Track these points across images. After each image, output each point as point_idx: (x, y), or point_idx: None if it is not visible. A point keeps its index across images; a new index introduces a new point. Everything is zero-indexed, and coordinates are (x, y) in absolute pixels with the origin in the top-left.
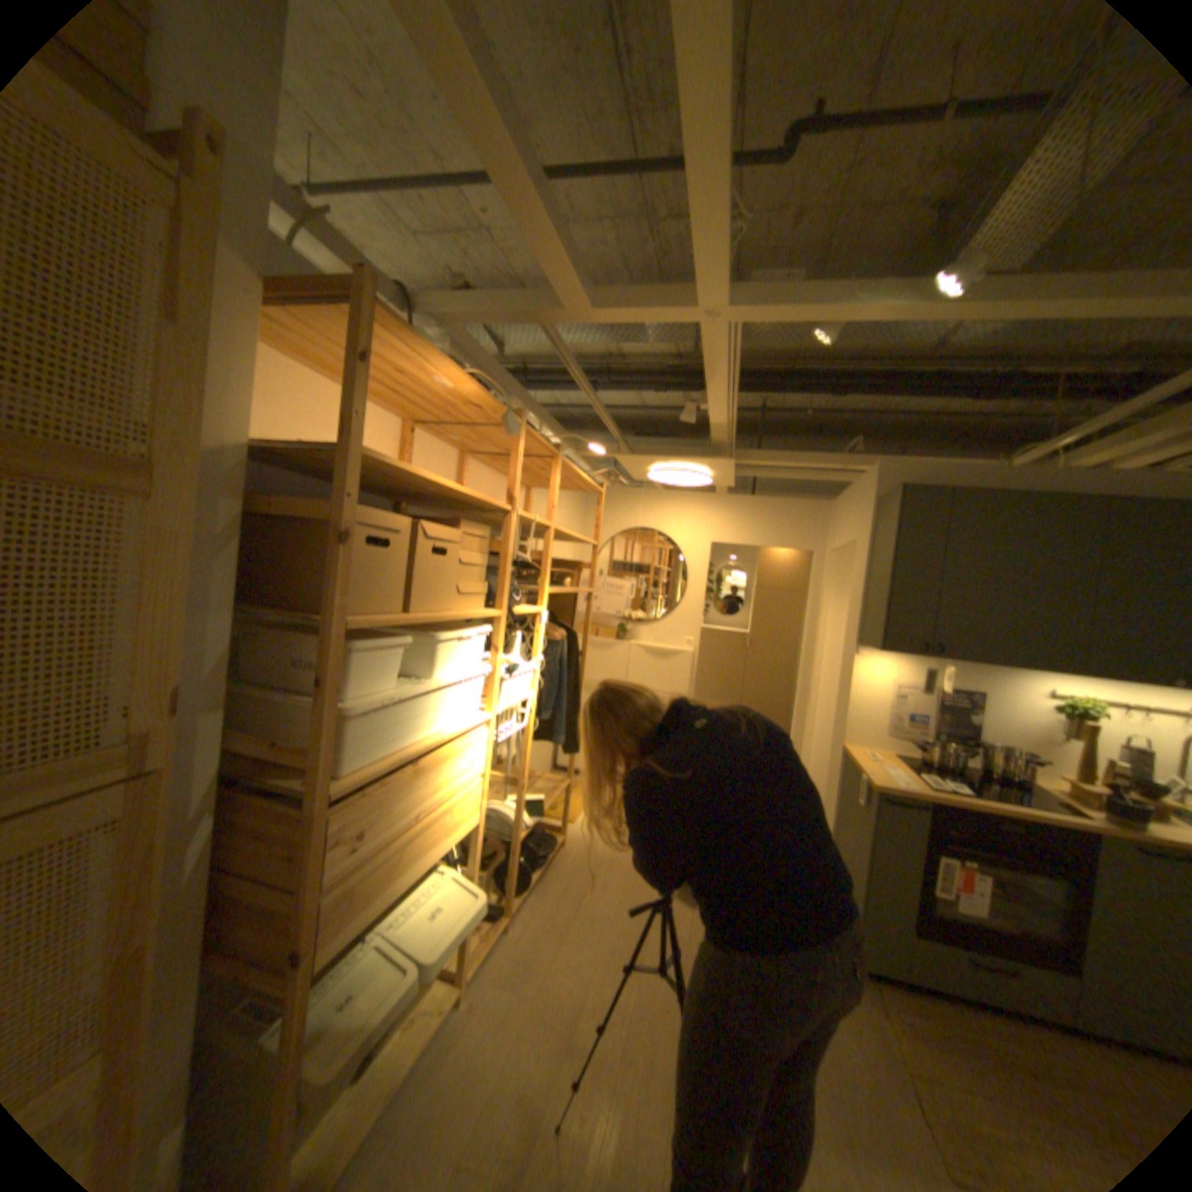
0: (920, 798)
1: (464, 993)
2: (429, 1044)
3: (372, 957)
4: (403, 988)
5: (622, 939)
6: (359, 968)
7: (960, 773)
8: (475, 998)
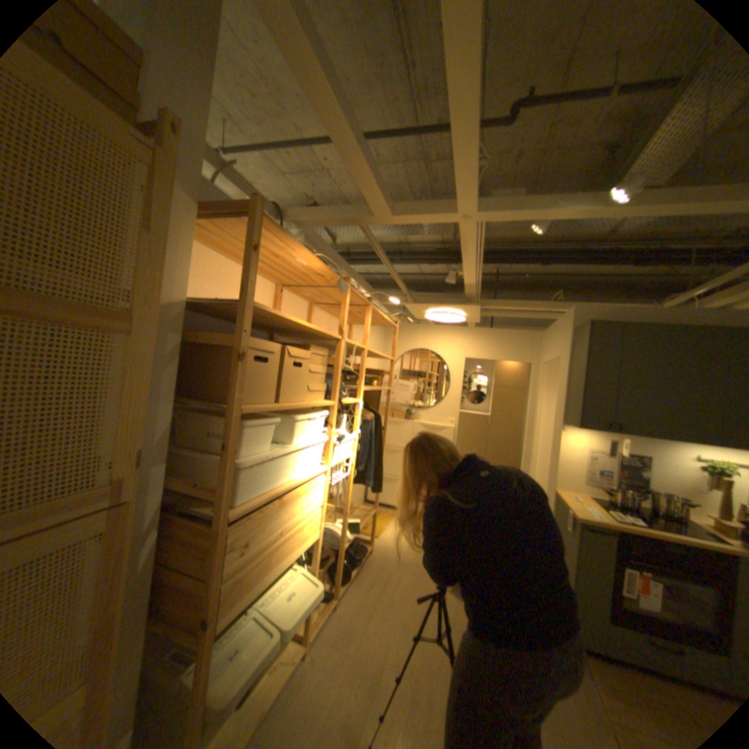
0: (610, 528)
1: (308, 650)
2: (286, 684)
3: (251, 625)
4: (270, 646)
5: (411, 617)
6: (243, 631)
7: (636, 511)
8: (315, 654)
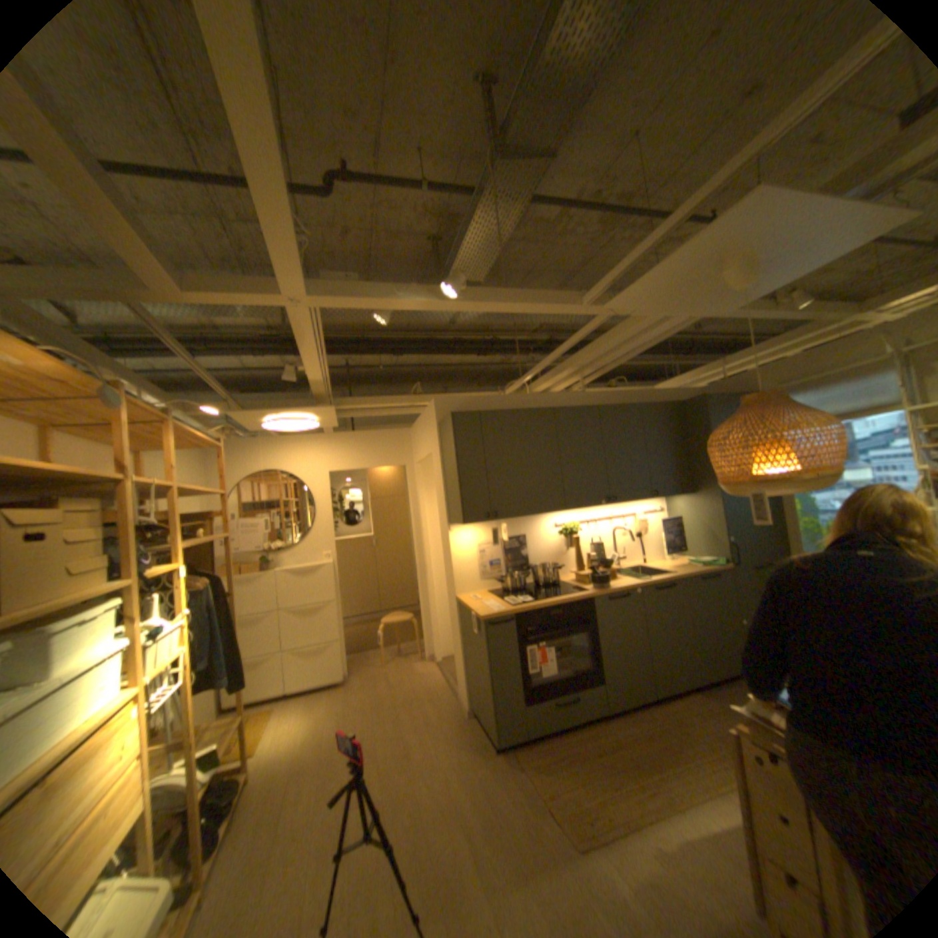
0: (507, 615)
1: None
2: None
3: None
4: None
5: (324, 836)
6: None
7: (523, 589)
8: None
